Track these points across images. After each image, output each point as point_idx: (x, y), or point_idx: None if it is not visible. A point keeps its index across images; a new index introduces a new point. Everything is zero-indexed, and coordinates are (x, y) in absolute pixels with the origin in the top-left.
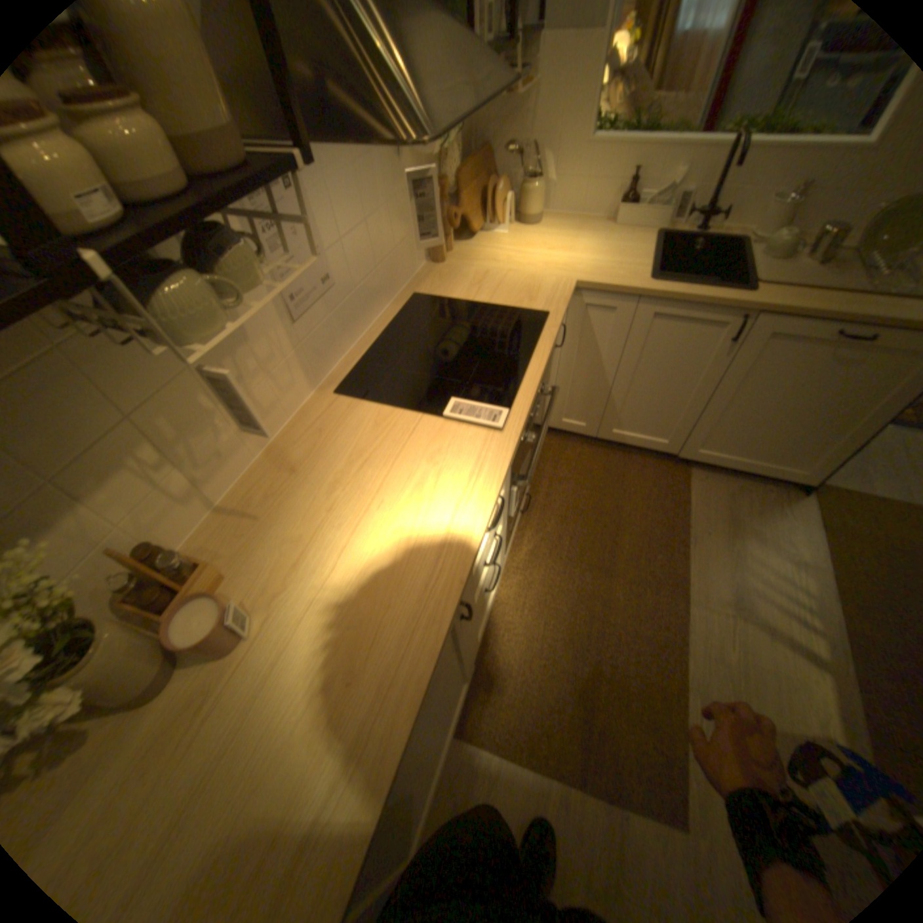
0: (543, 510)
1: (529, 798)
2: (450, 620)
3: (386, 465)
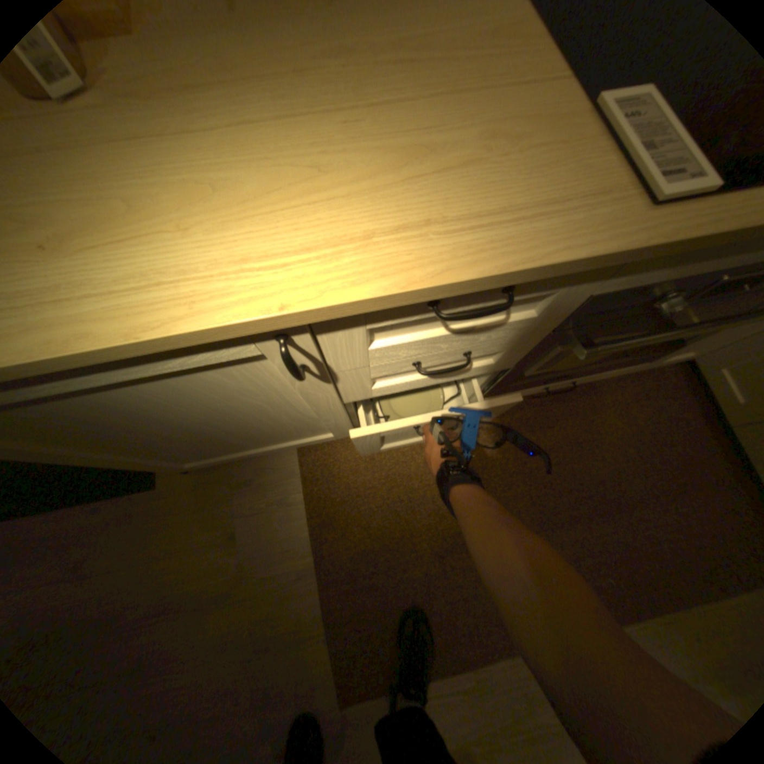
0: (571, 415)
1: (289, 541)
2: (208, 326)
3: (428, 85)
